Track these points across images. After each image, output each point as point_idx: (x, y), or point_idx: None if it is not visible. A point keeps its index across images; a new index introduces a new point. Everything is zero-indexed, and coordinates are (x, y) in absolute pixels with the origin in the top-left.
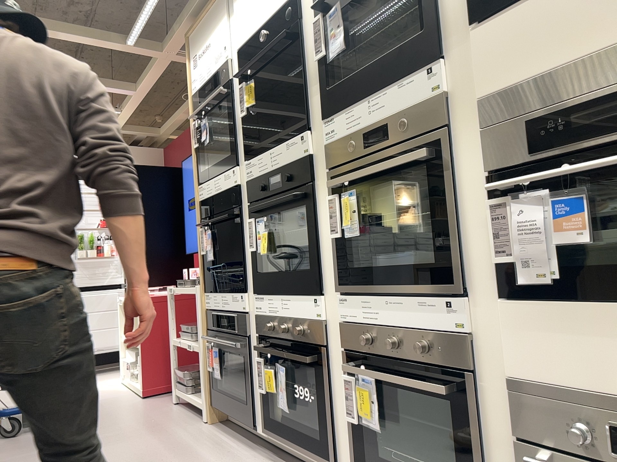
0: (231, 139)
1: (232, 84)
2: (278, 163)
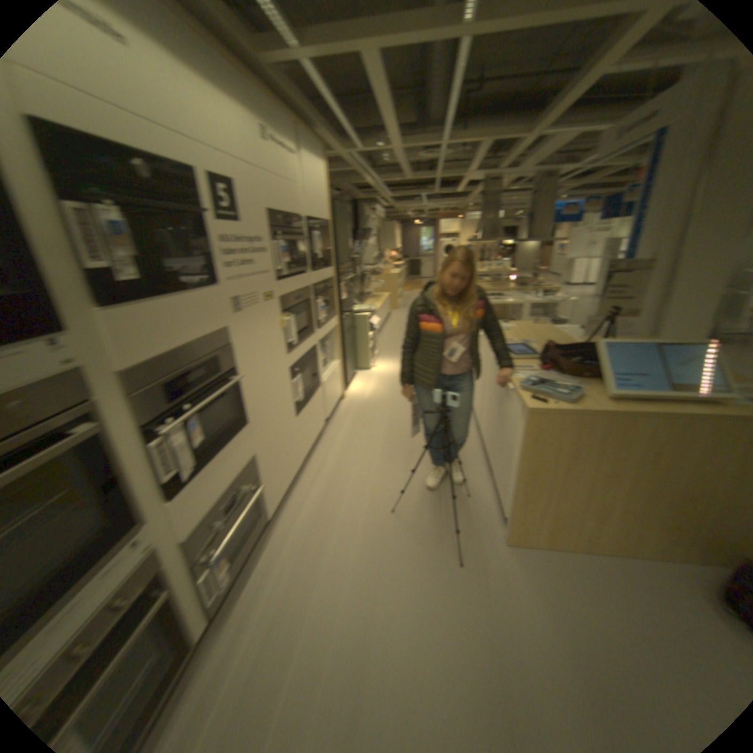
0: None
1: None
2: None
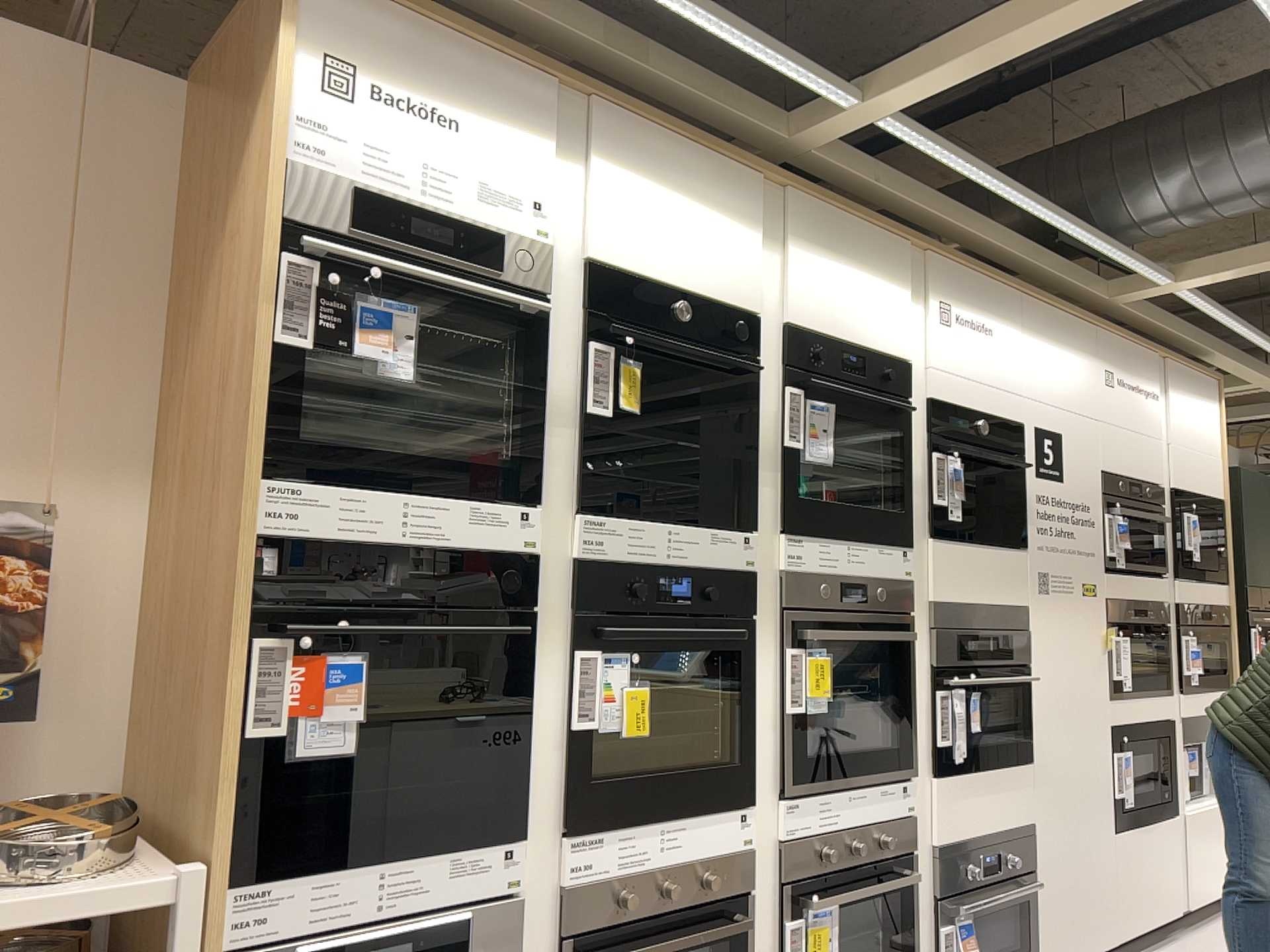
0: (535, 436)
1: (553, 312)
2: (686, 558)
